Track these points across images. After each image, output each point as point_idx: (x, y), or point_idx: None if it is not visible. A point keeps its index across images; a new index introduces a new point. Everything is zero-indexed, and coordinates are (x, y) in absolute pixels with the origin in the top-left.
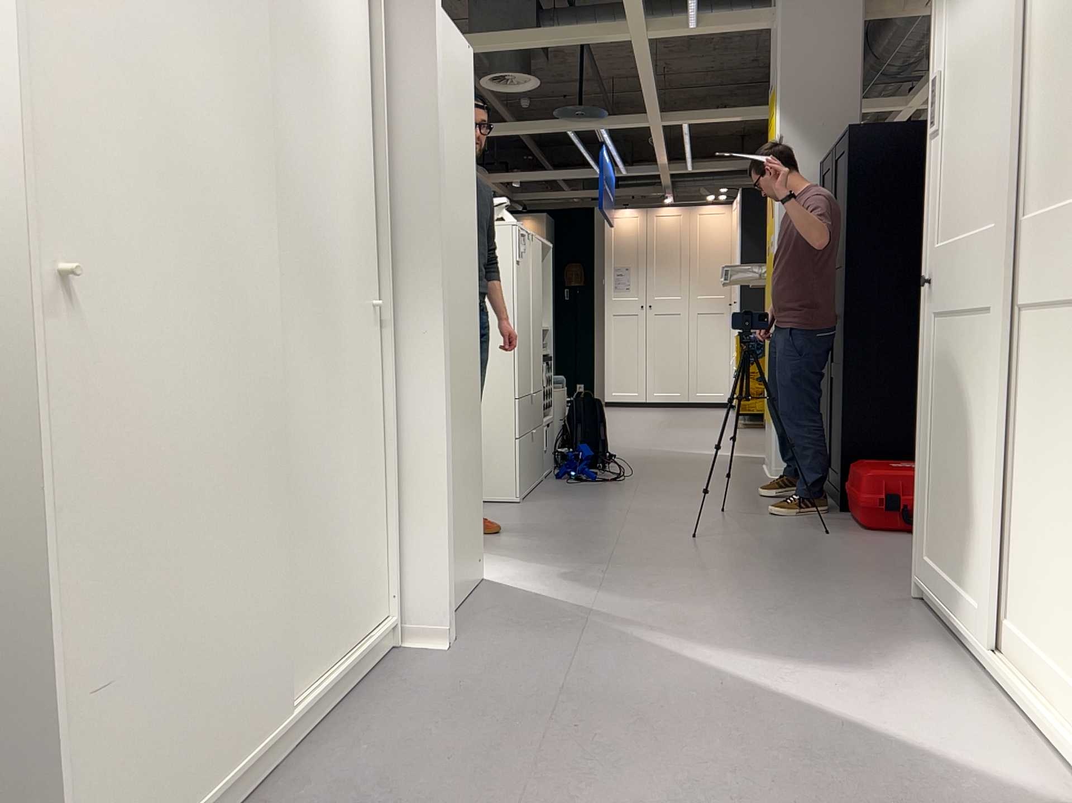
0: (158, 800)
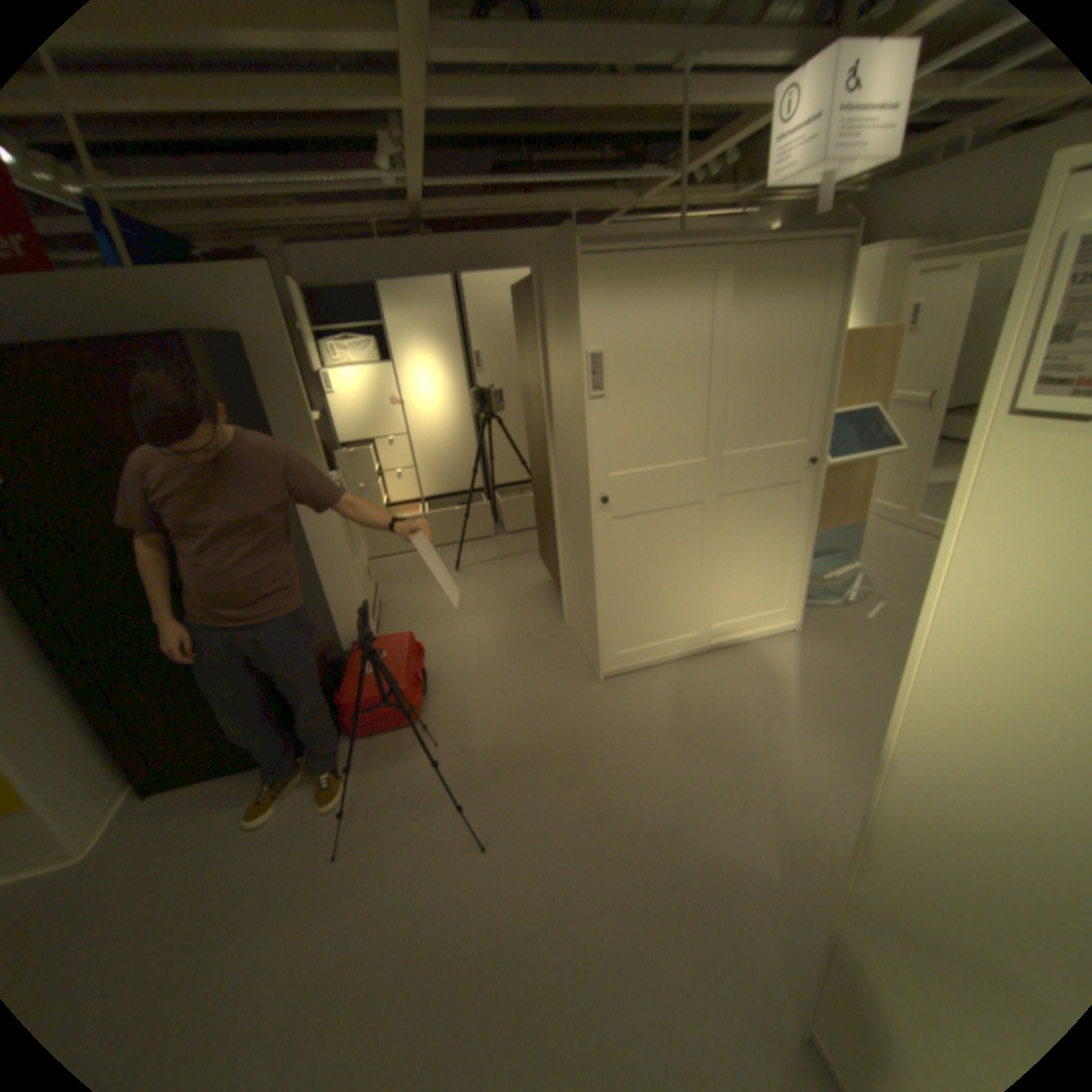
0: None
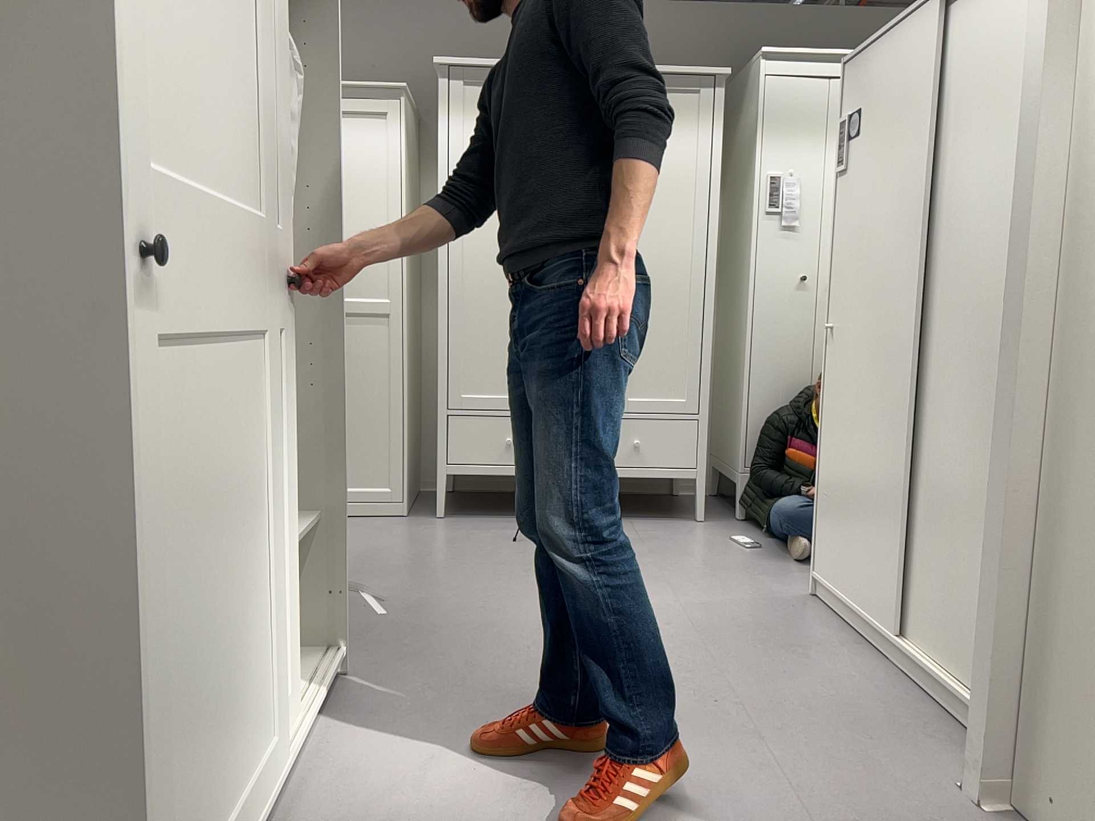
0: (821, 558)
